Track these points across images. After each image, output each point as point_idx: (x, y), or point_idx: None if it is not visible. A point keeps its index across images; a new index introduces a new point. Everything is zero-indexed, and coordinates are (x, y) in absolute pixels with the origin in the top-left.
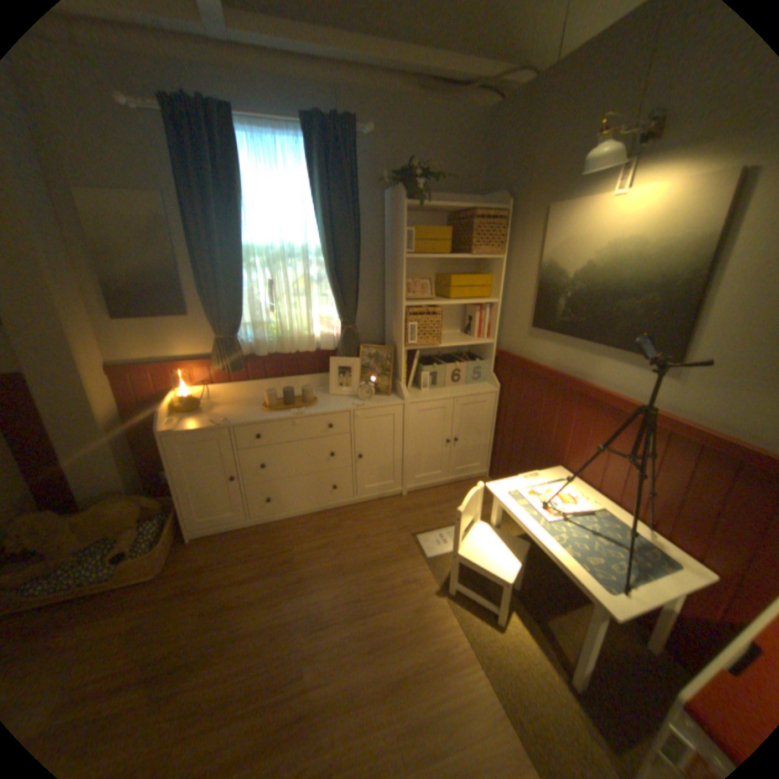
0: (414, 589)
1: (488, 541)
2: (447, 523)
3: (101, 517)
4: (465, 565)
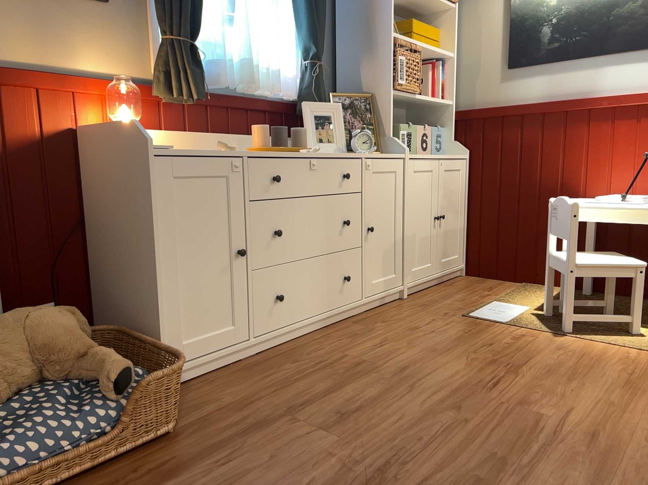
0: (530, 339)
1: (580, 255)
2: (480, 302)
3: (28, 331)
4: (585, 273)
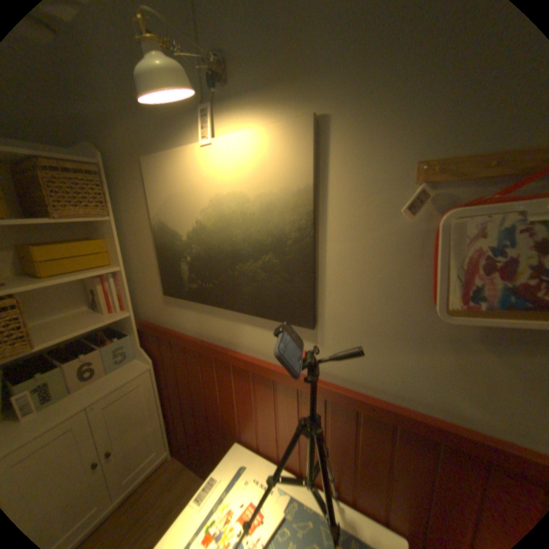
0: None
1: None
2: None
3: None
4: None
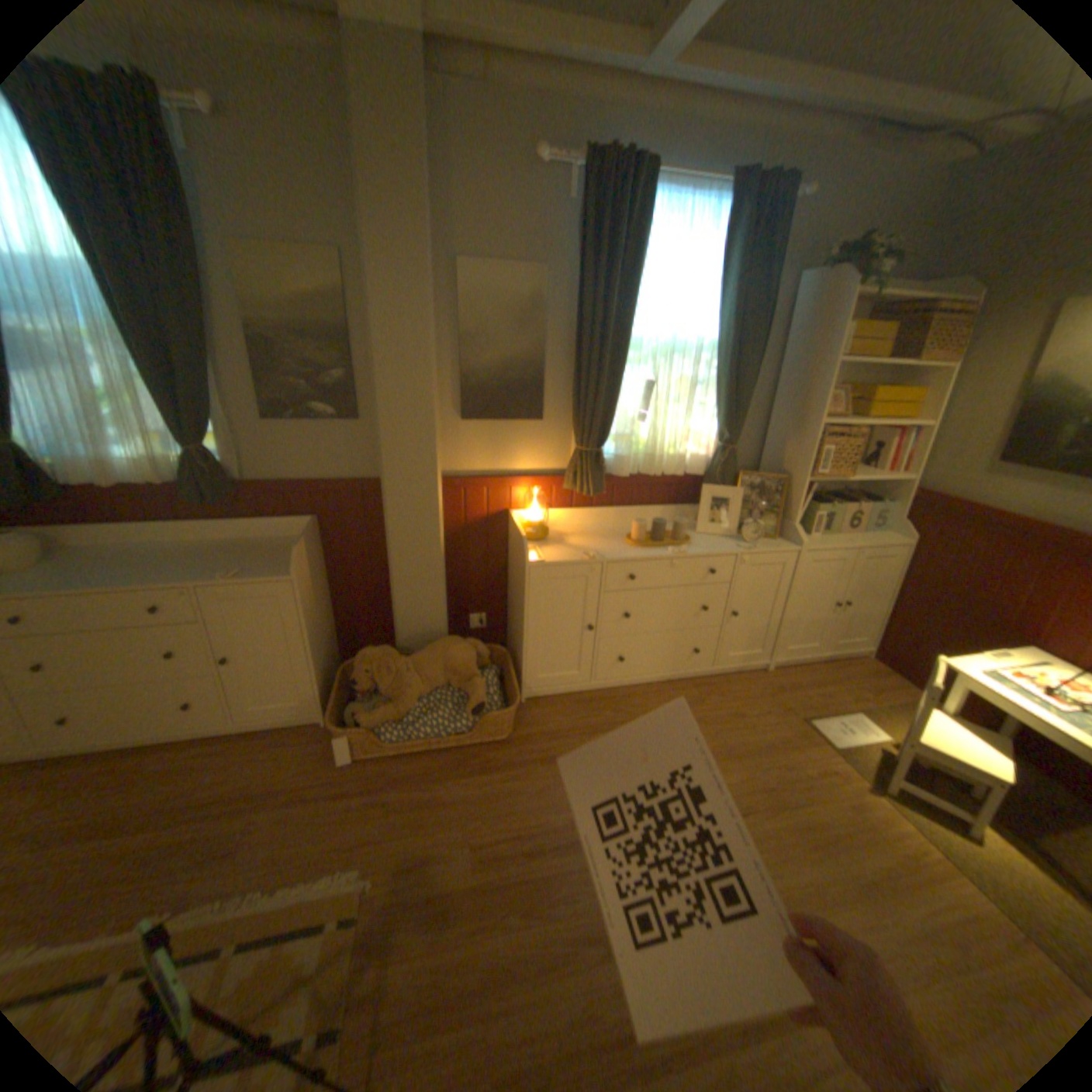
0: (837, 785)
1: (951, 732)
2: (843, 711)
3: (445, 659)
4: (929, 758)
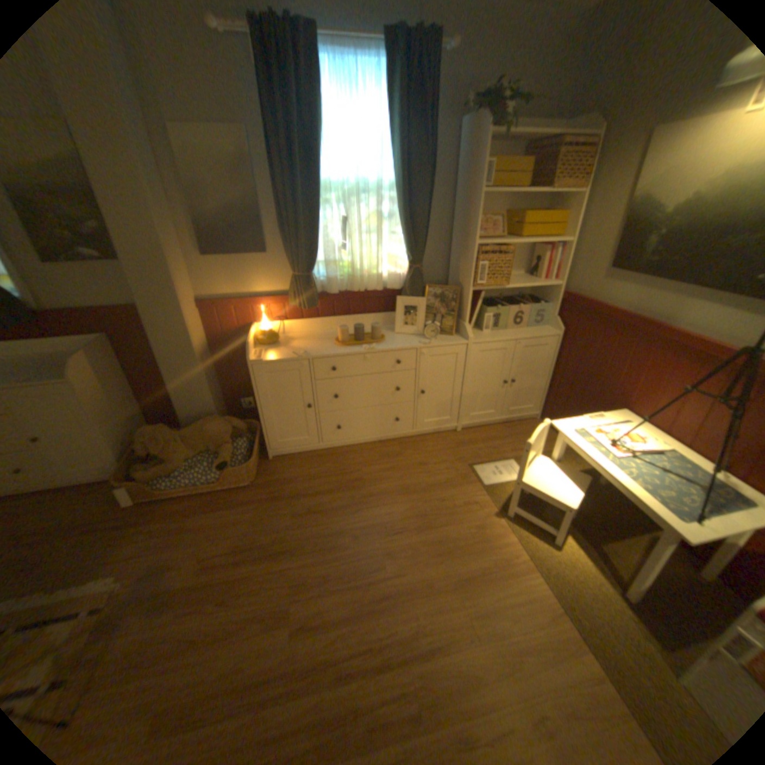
0: (475, 510)
1: (550, 473)
2: (501, 458)
3: (204, 432)
4: (528, 492)
